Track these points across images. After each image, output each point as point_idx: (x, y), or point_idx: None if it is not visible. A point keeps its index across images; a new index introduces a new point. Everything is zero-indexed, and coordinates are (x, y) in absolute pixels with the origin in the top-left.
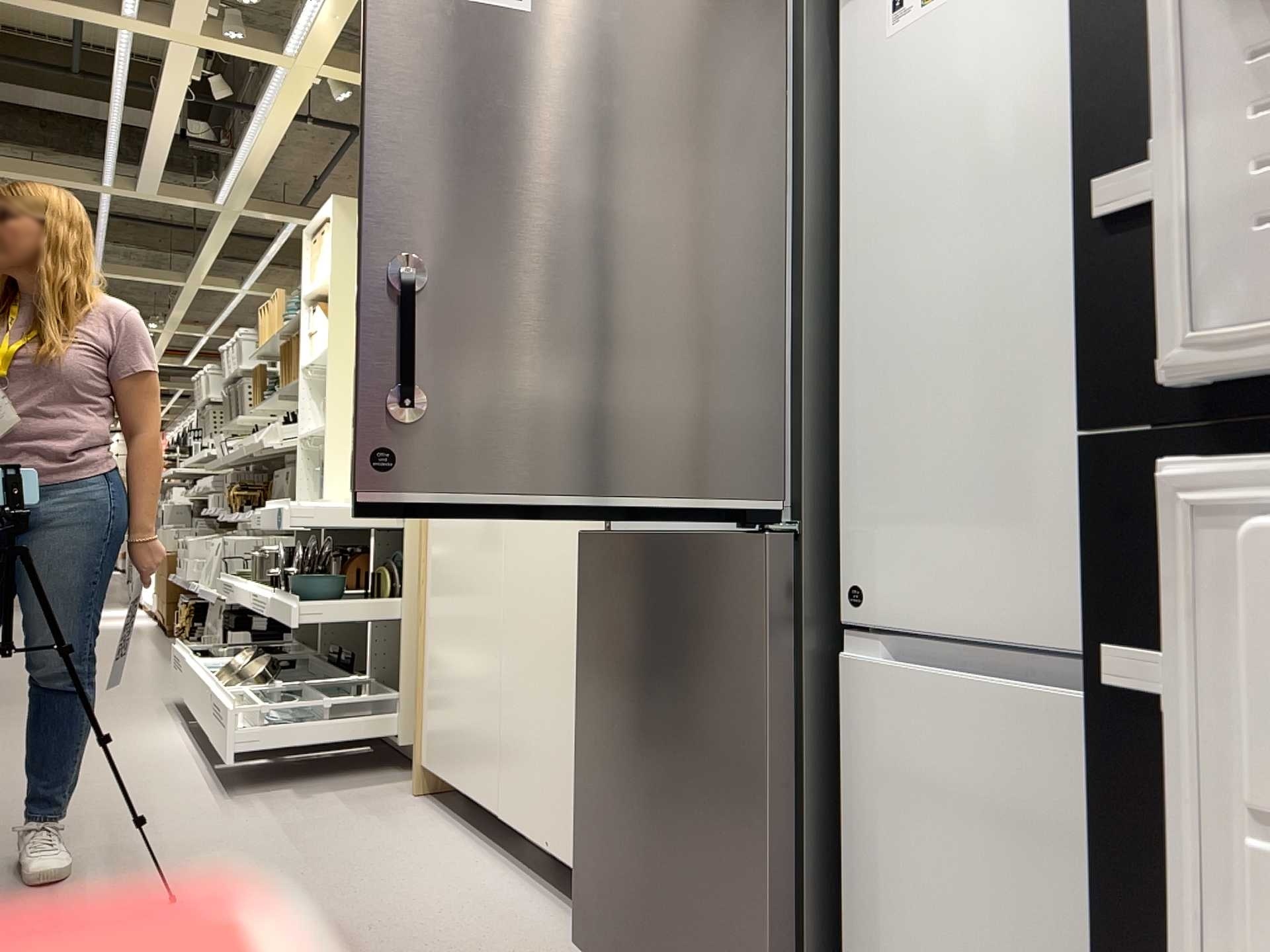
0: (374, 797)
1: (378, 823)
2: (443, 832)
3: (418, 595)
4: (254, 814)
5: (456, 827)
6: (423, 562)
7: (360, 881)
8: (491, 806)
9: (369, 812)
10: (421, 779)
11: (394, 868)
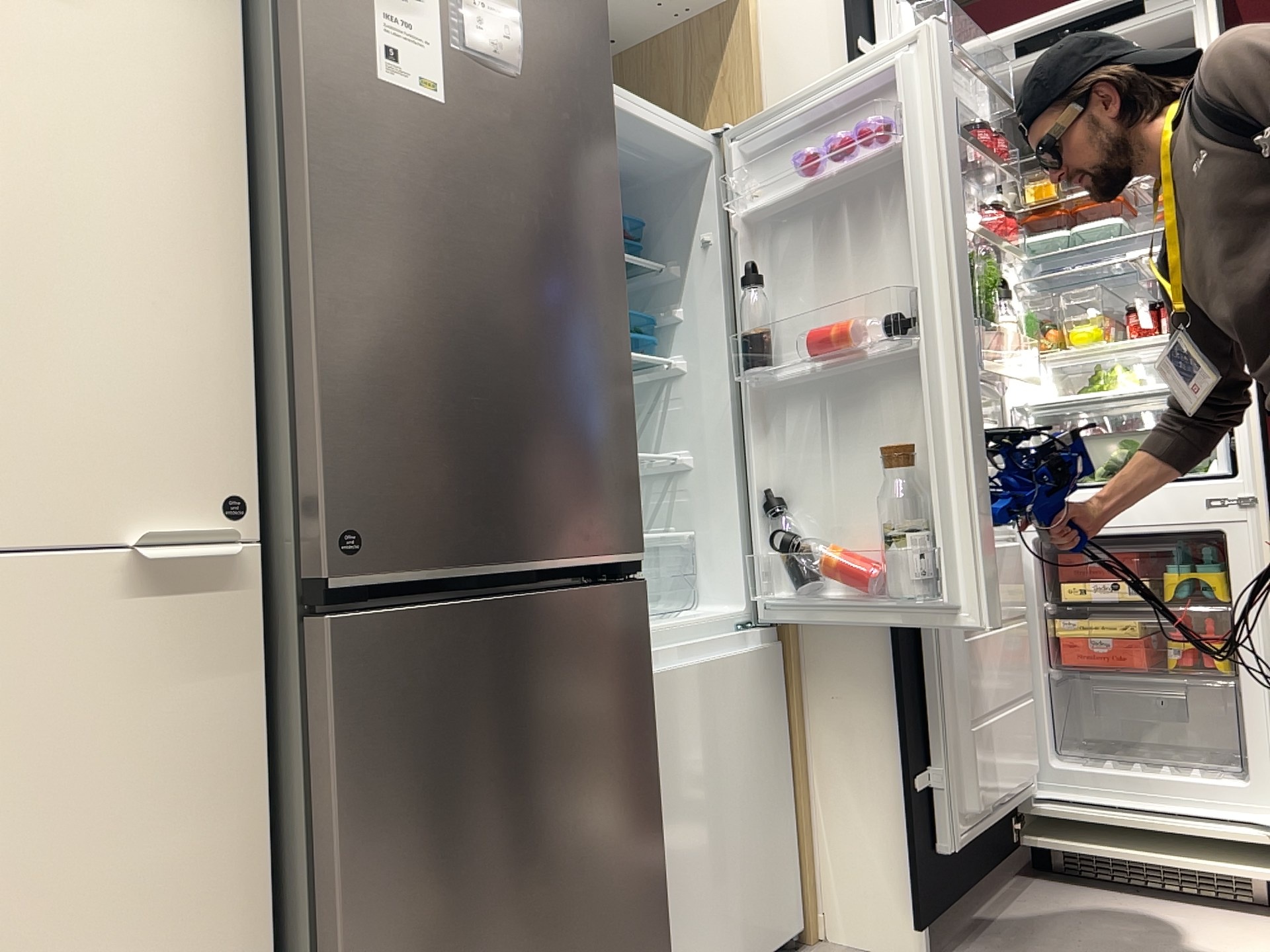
0: None
1: None
2: None
3: None
4: None
5: None
6: None
7: None
8: None
9: None
10: None
11: None
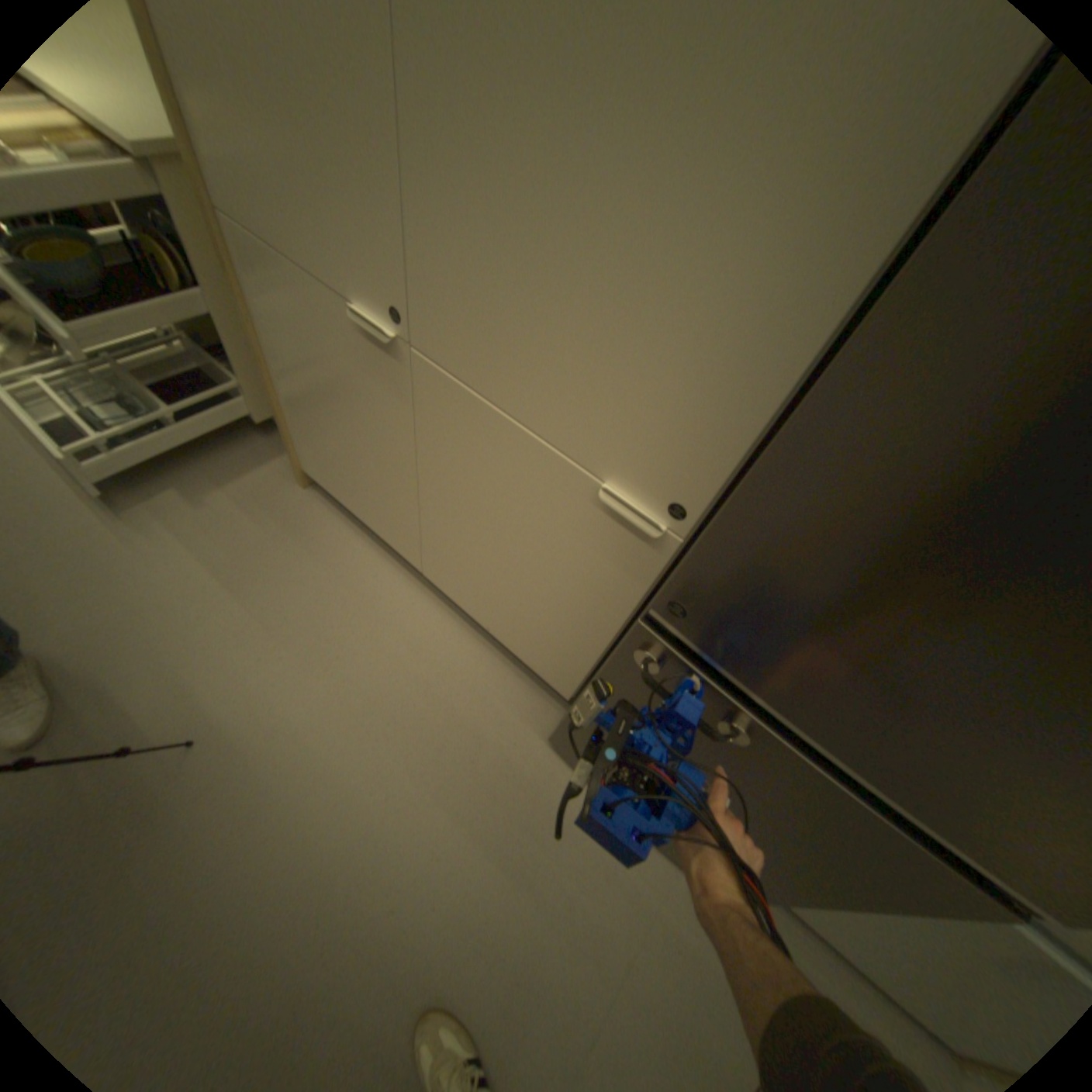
0: (265, 495)
1: (294, 545)
2: (359, 552)
3: (244, 329)
4: (162, 547)
5: (366, 541)
6: (239, 294)
7: (333, 654)
8: (410, 560)
9: (275, 525)
10: (303, 475)
11: (350, 625)
